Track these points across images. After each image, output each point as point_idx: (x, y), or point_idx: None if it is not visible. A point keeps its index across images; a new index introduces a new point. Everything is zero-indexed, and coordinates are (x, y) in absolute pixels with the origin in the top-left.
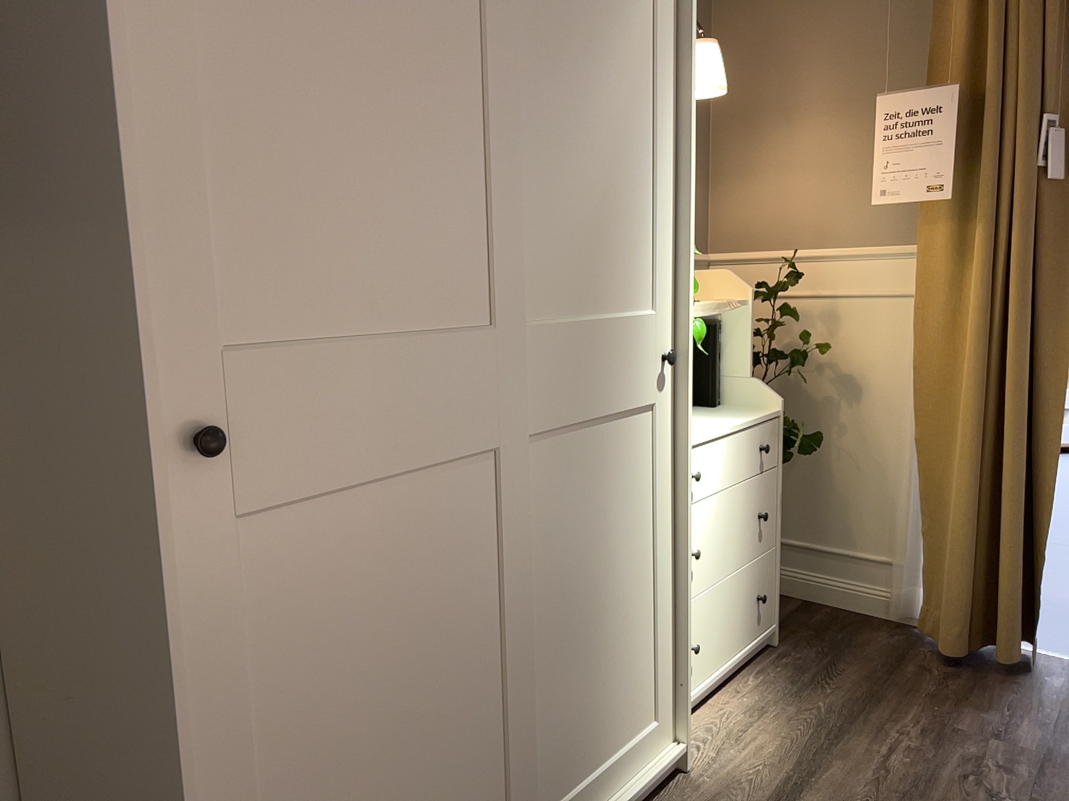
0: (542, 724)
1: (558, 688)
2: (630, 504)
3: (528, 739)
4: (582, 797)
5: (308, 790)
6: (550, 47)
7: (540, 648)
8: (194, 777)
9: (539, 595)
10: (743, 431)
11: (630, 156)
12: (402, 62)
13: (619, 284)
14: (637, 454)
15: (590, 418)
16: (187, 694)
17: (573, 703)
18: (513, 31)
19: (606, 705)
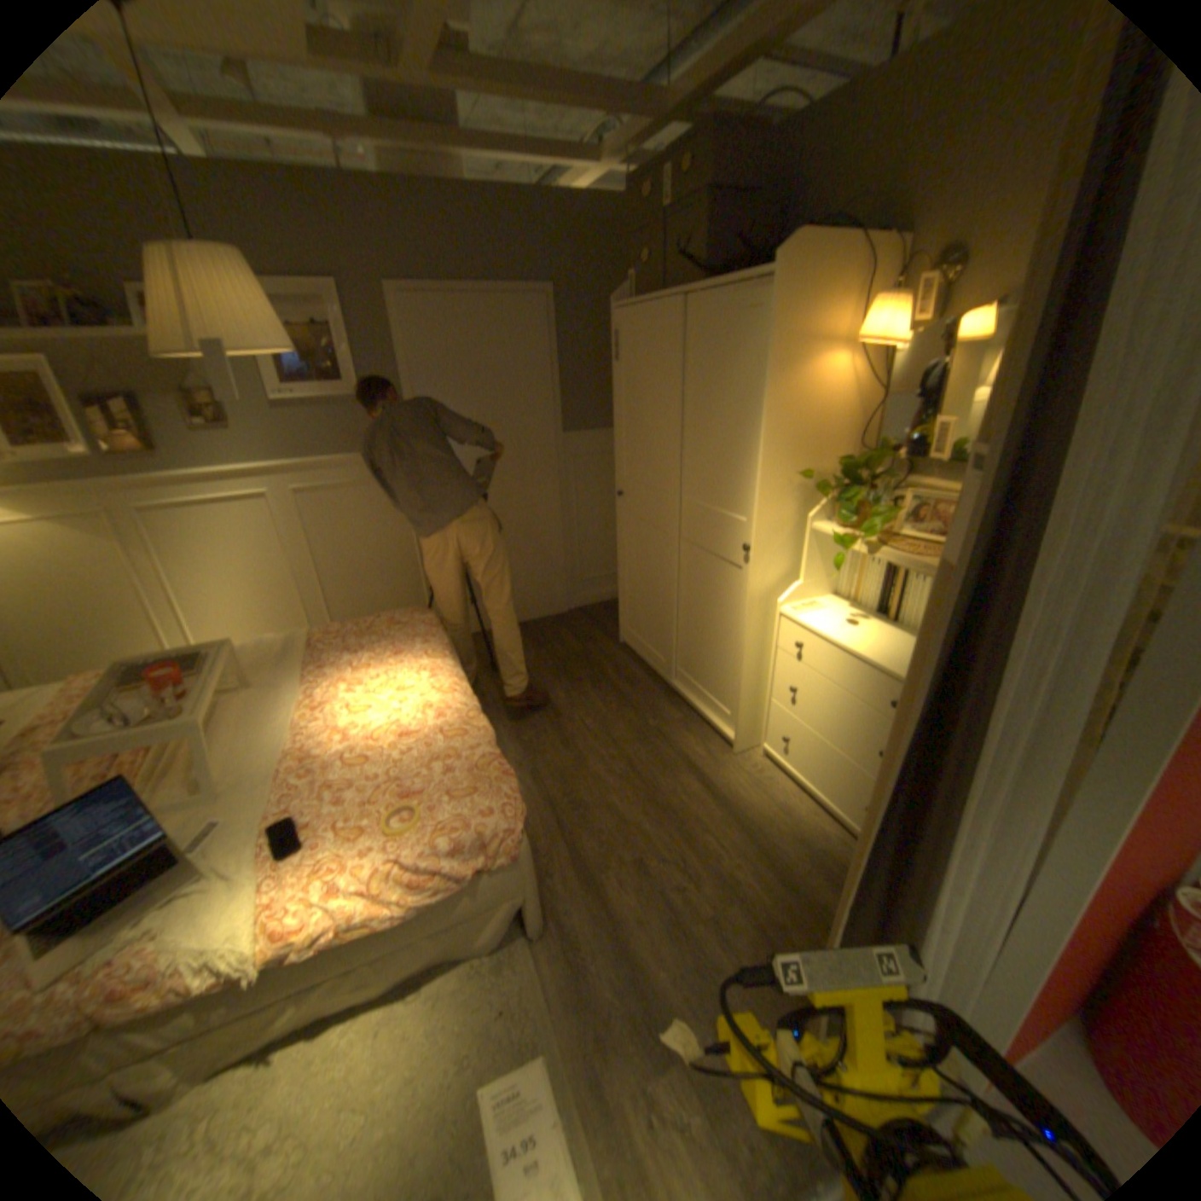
0: (684, 642)
1: (690, 638)
2: (725, 602)
3: (677, 638)
4: (694, 686)
5: (633, 581)
6: (701, 389)
7: (685, 616)
8: (619, 557)
9: (686, 598)
10: (867, 662)
11: (738, 435)
12: (651, 409)
13: (726, 498)
14: (730, 583)
15: (707, 549)
16: (619, 541)
17: (695, 651)
18: (685, 388)
19: (707, 670)
